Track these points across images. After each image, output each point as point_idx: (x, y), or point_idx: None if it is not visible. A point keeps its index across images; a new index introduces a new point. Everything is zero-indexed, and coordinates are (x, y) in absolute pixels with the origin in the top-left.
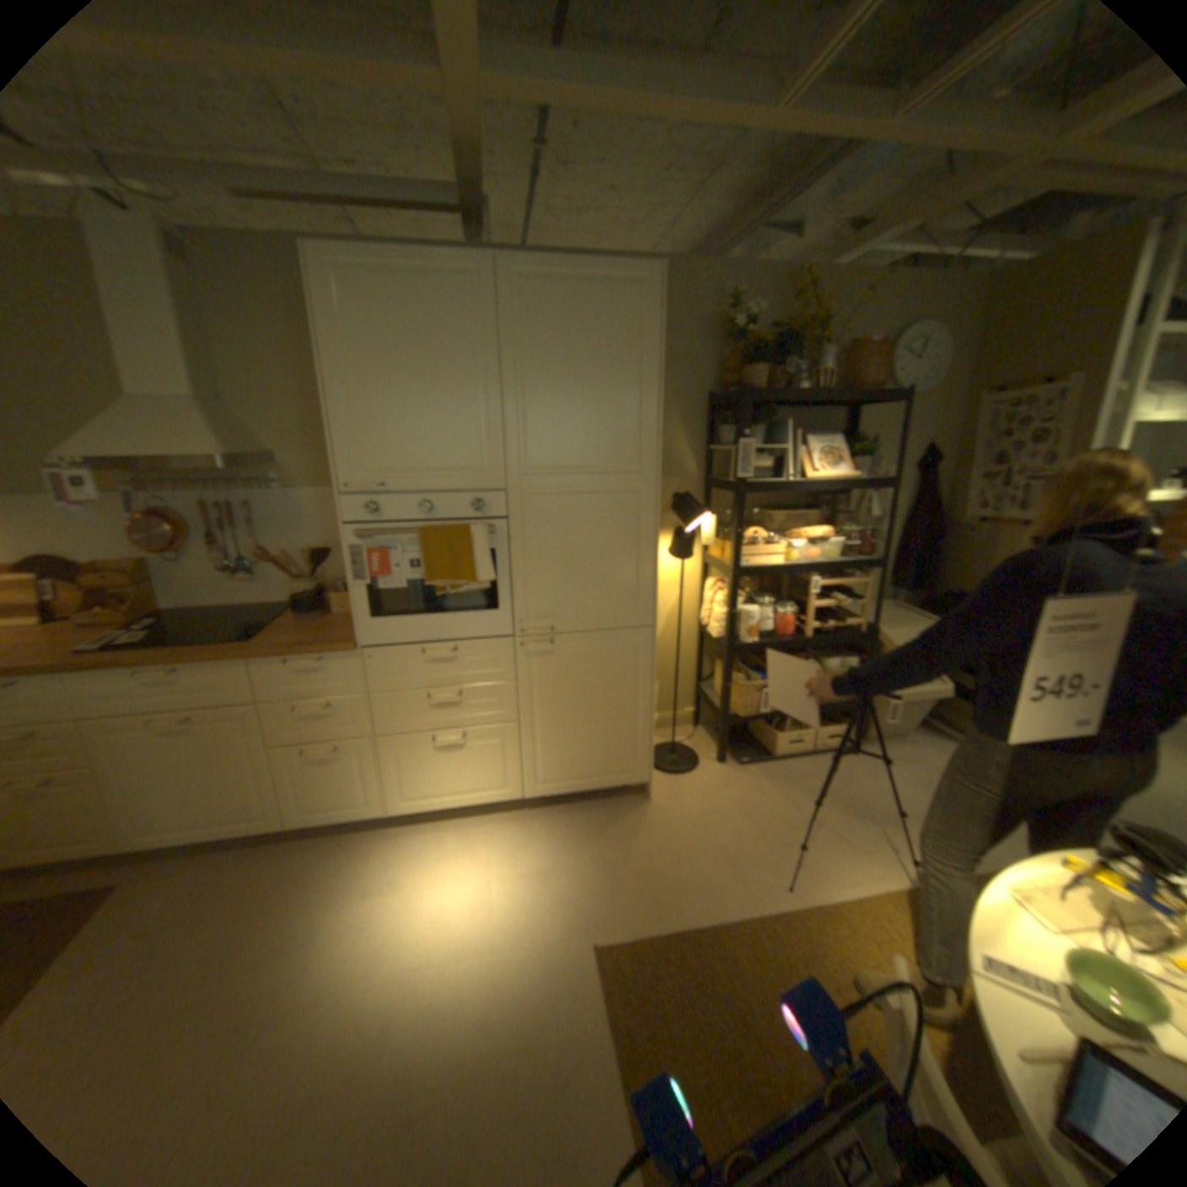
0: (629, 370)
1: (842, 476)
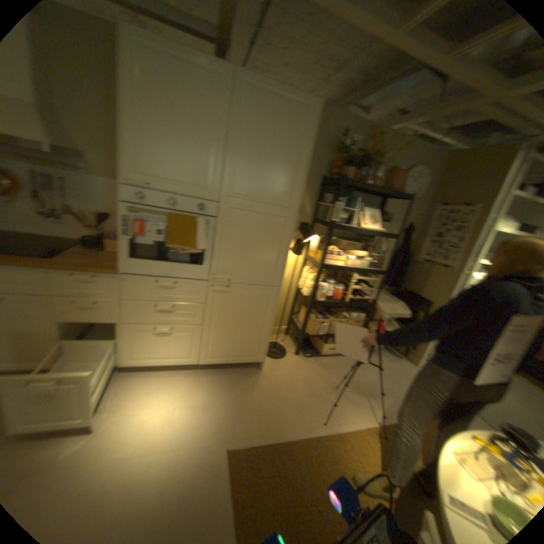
0: (292, 153)
1: (375, 229)
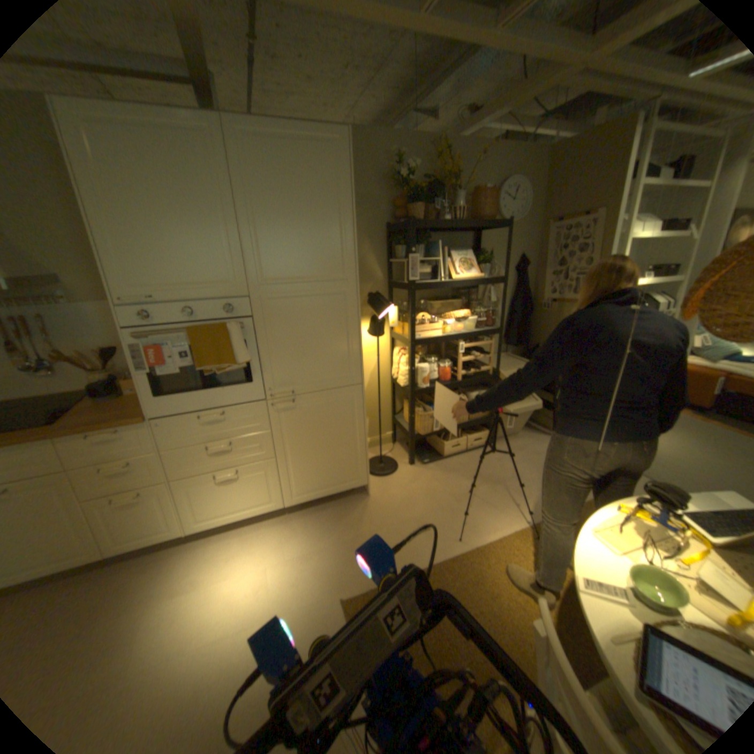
0: (330, 206)
1: (473, 277)
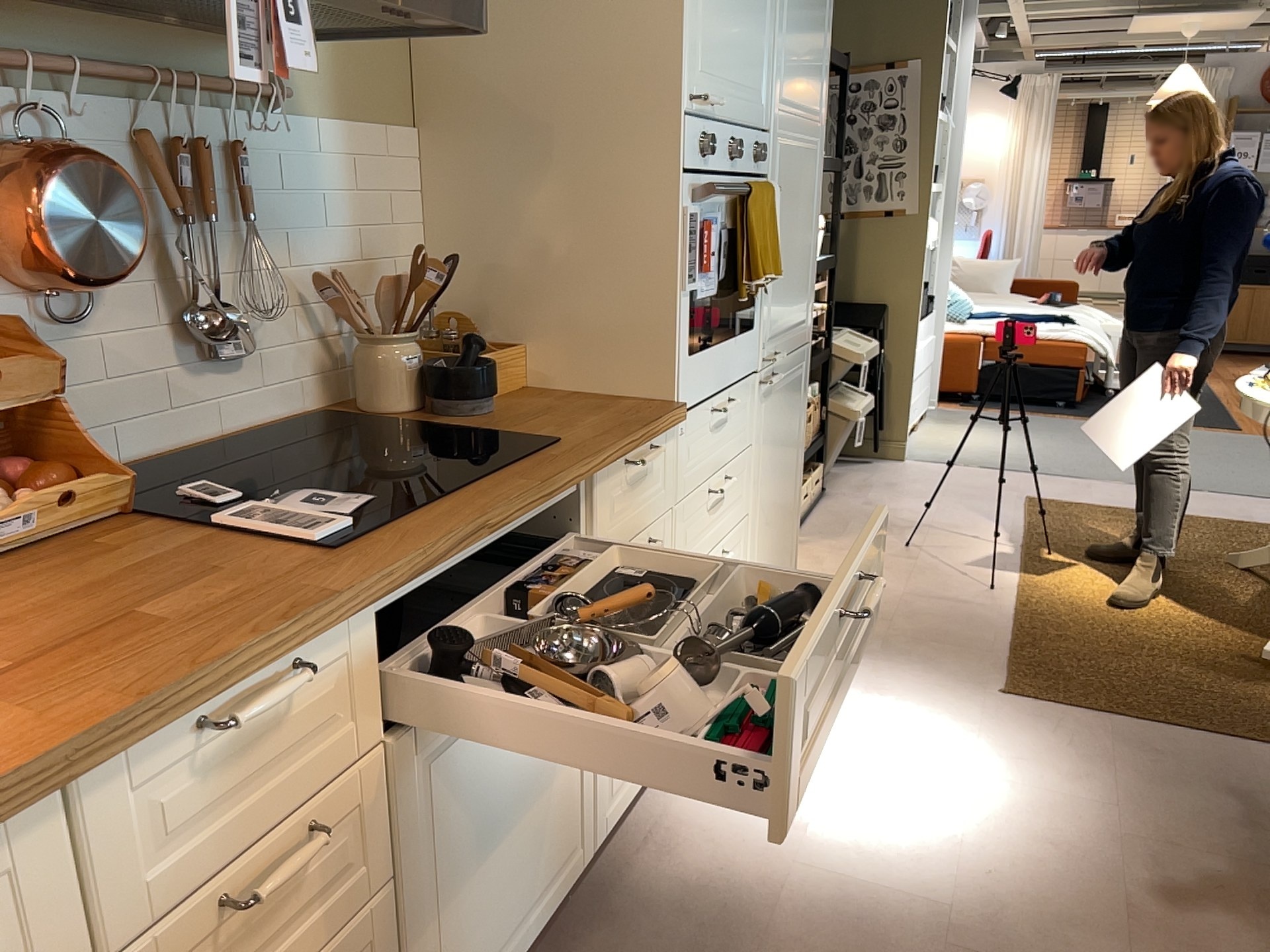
0: None
1: None
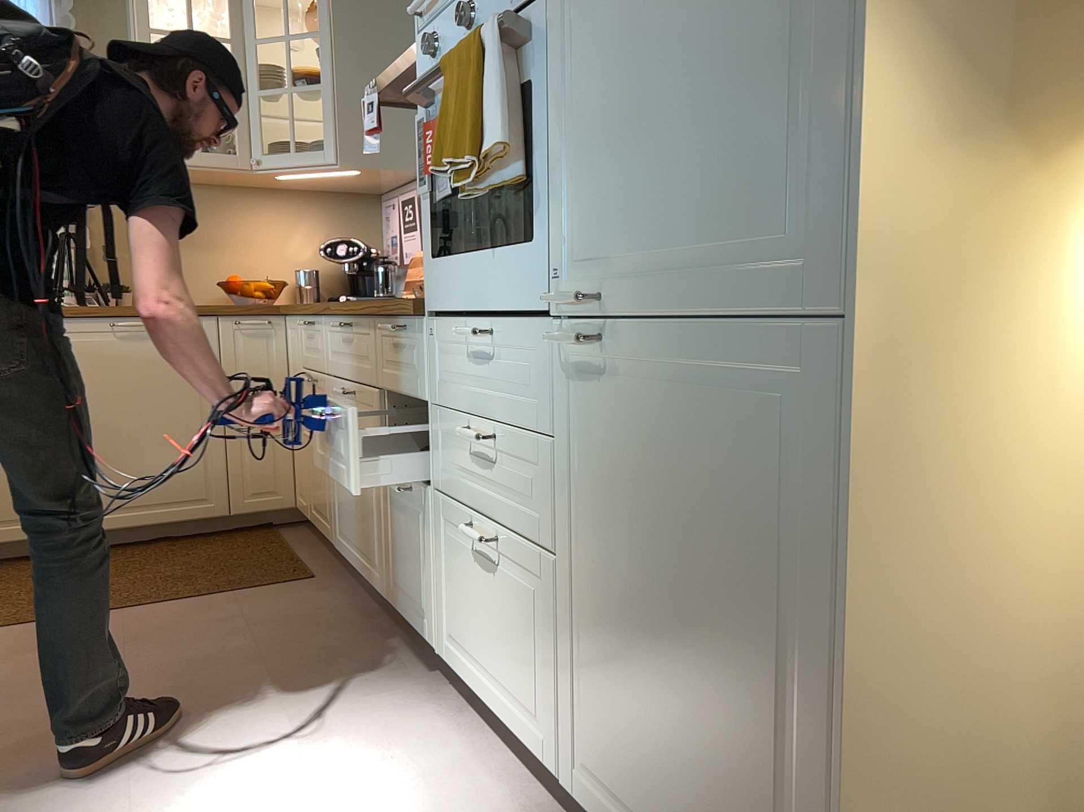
0: None
1: None
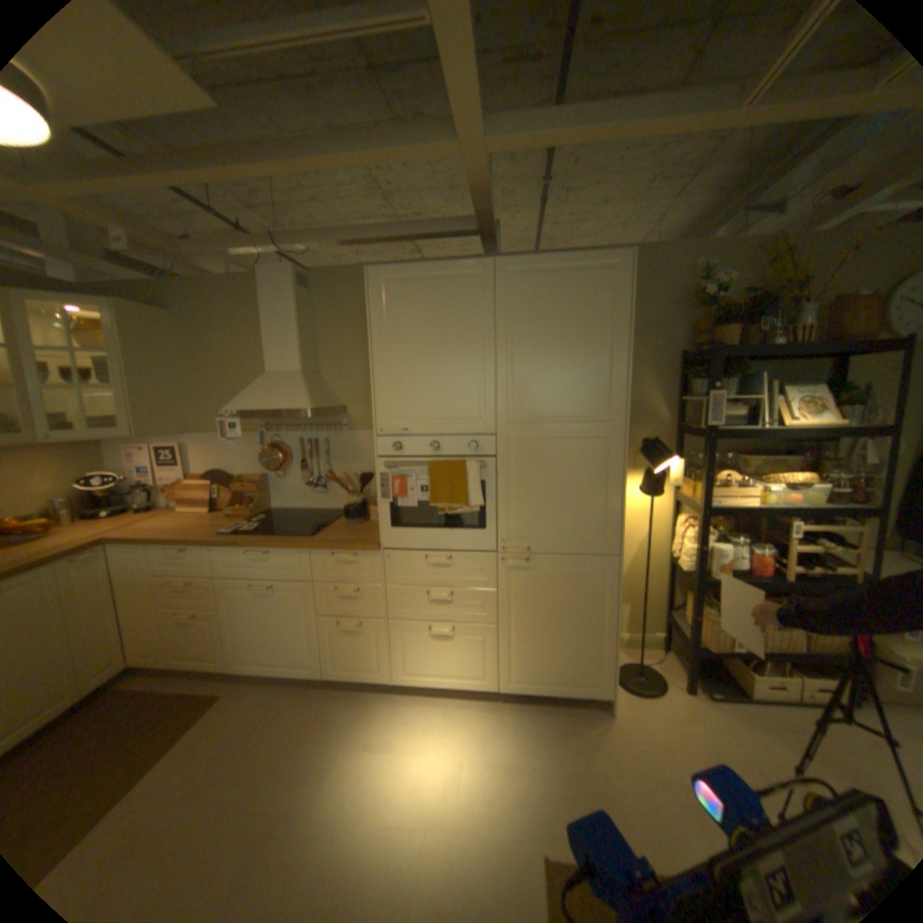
0: (600, 337)
1: (826, 424)
